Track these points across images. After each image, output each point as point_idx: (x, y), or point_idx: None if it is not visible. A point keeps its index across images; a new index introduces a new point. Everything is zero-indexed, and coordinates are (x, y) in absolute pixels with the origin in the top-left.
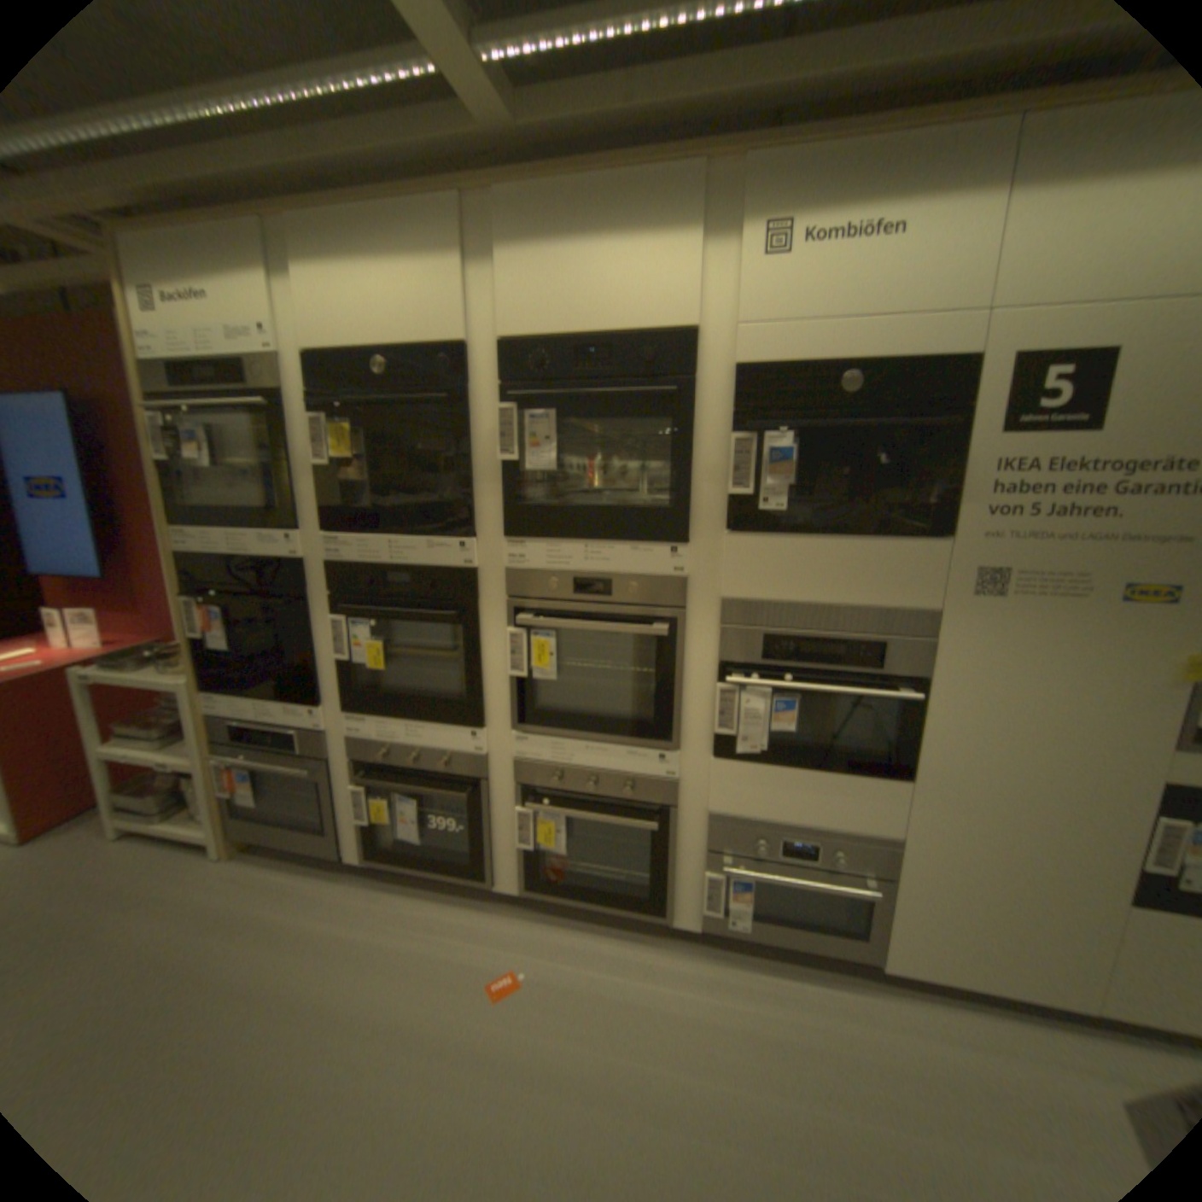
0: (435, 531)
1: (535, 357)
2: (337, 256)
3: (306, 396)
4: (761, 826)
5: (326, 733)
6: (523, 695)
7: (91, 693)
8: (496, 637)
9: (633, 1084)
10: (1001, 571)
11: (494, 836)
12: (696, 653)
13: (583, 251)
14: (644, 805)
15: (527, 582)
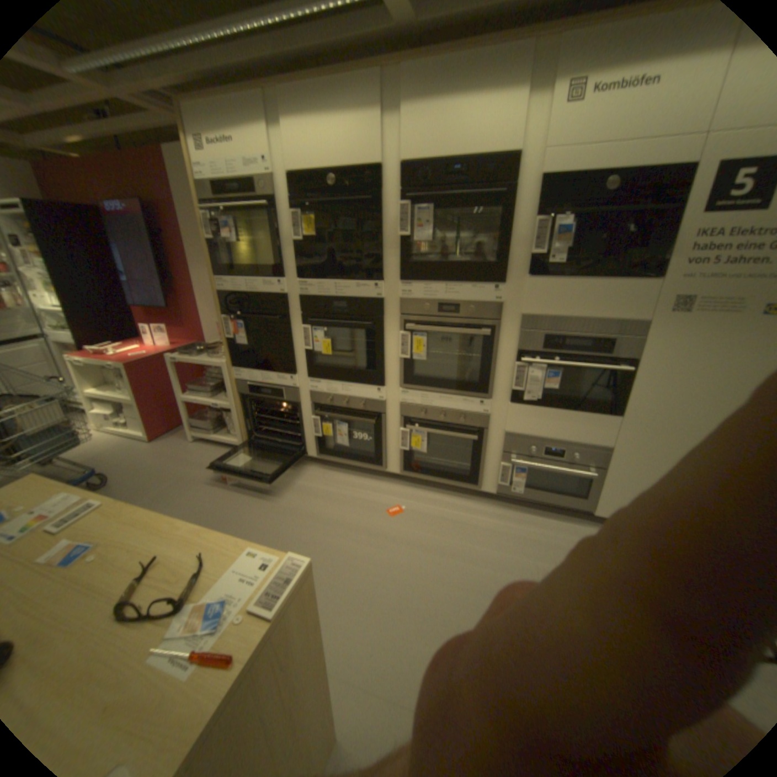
0: (361, 279)
1: (423, 174)
2: (309, 114)
3: (290, 201)
4: (535, 440)
5: (301, 389)
6: (407, 370)
7: (171, 370)
8: (393, 338)
9: (463, 552)
10: (692, 298)
11: (389, 444)
12: (506, 346)
13: (455, 105)
14: (471, 429)
15: (412, 307)
